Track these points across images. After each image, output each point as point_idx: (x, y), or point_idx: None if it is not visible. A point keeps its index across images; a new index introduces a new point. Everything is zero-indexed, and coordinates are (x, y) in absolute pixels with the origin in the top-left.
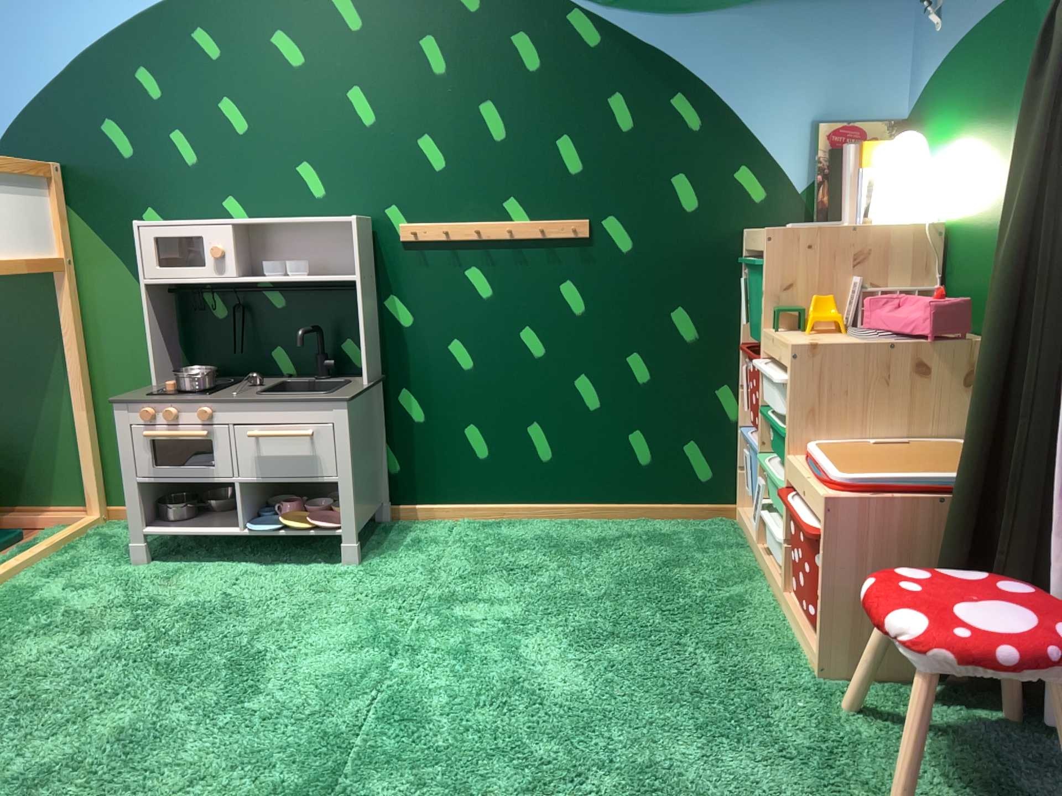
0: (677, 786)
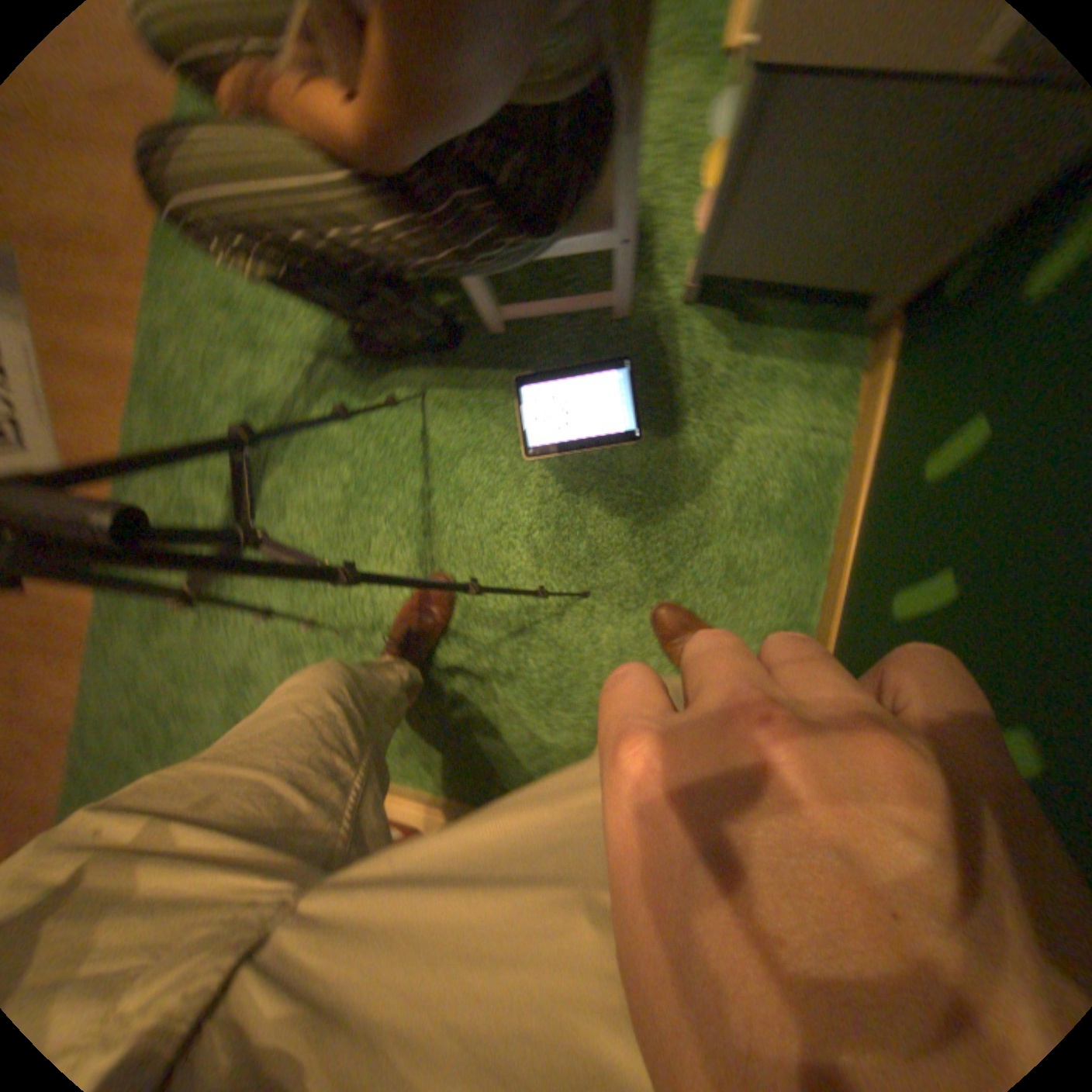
0: (223, 597)
